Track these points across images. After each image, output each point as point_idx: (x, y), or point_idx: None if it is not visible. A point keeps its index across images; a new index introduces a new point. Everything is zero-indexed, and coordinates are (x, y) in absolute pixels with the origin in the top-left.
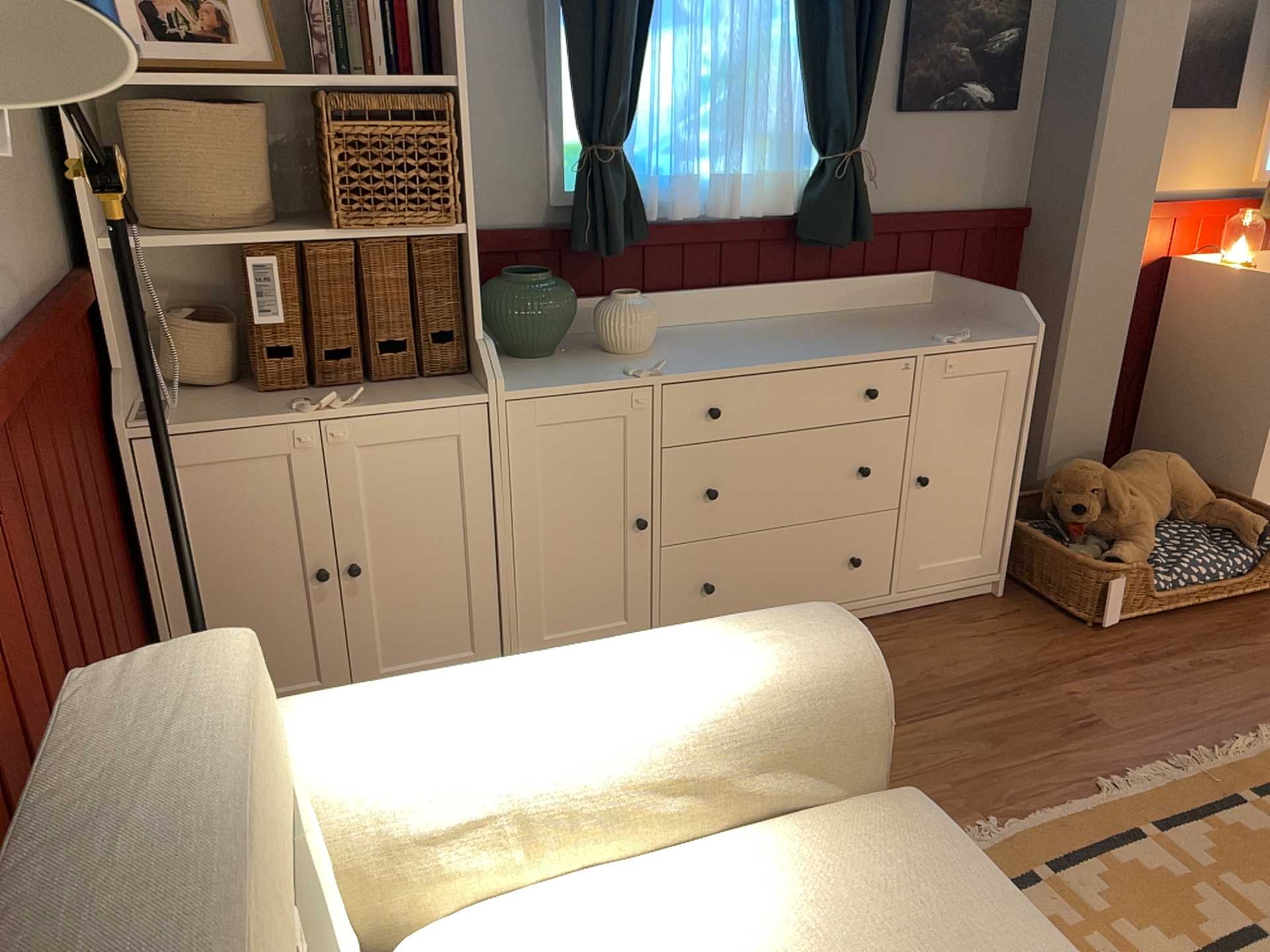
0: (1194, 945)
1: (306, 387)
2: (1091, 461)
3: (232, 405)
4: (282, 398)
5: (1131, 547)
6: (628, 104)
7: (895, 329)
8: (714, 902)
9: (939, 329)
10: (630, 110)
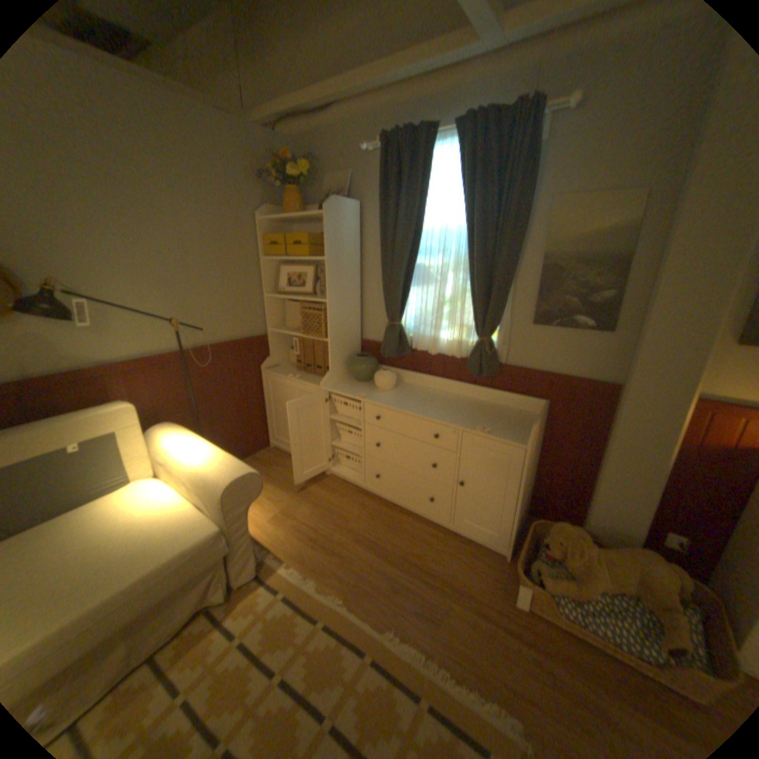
0: (303, 692)
1: (304, 371)
2: (580, 532)
3: (287, 371)
4: (296, 372)
5: (572, 589)
6: (398, 310)
7: (481, 418)
8: (162, 510)
9: (497, 425)
10: (401, 312)
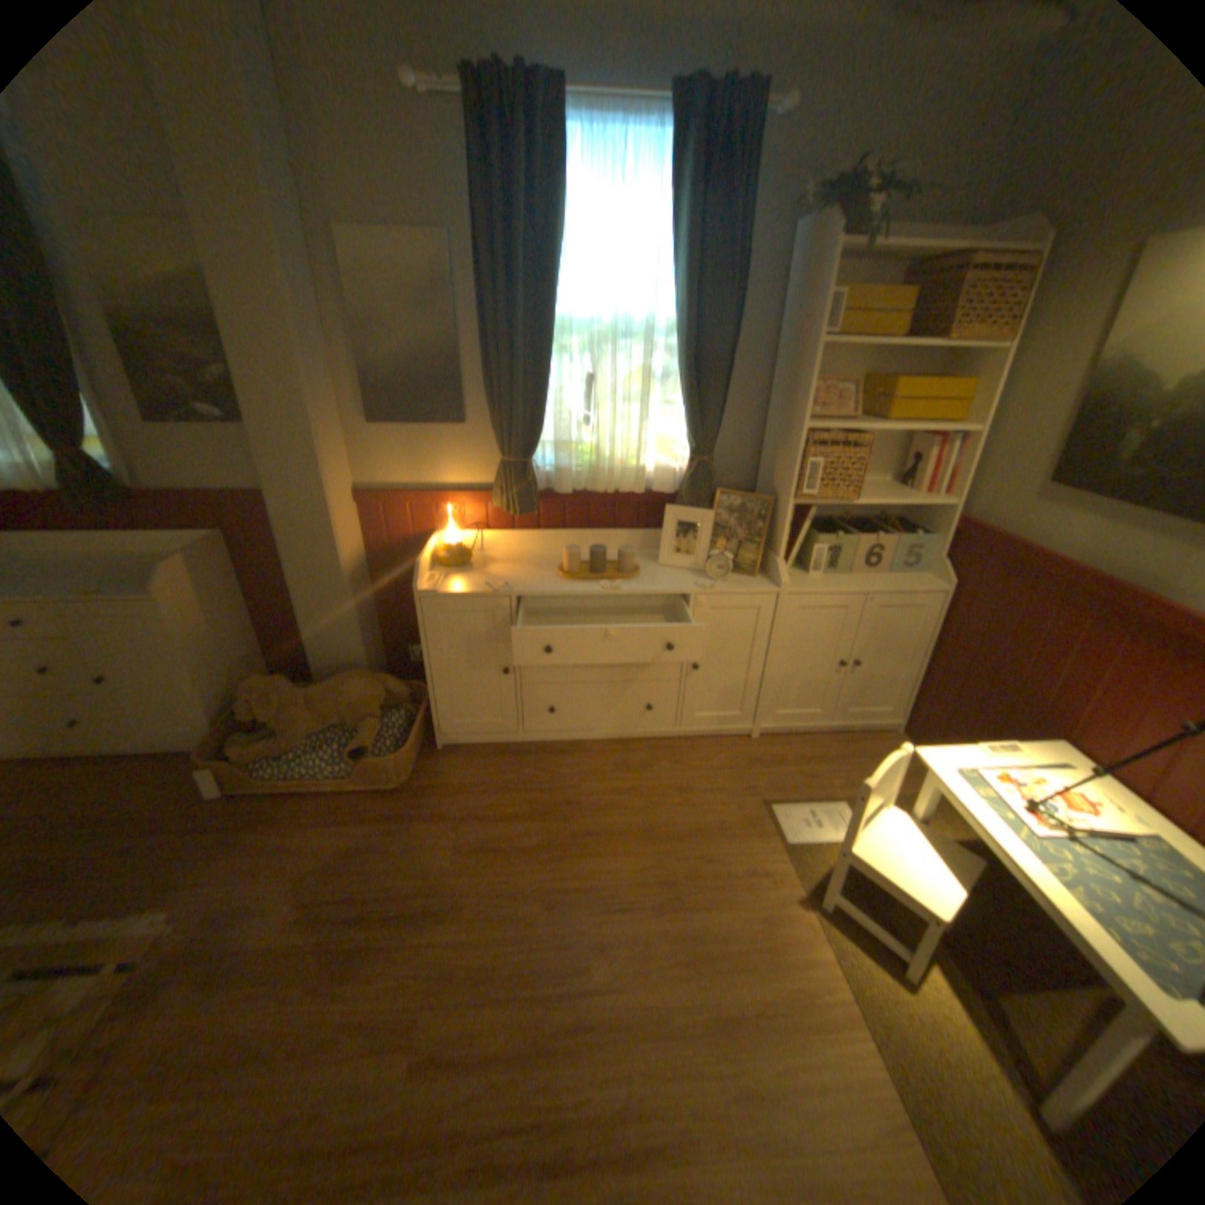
0: None
1: None
2: (272, 680)
3: None
4: None
5: (270, 746)
6: None
7: (103, 577)
8: None
9: (123, 582)
10: None
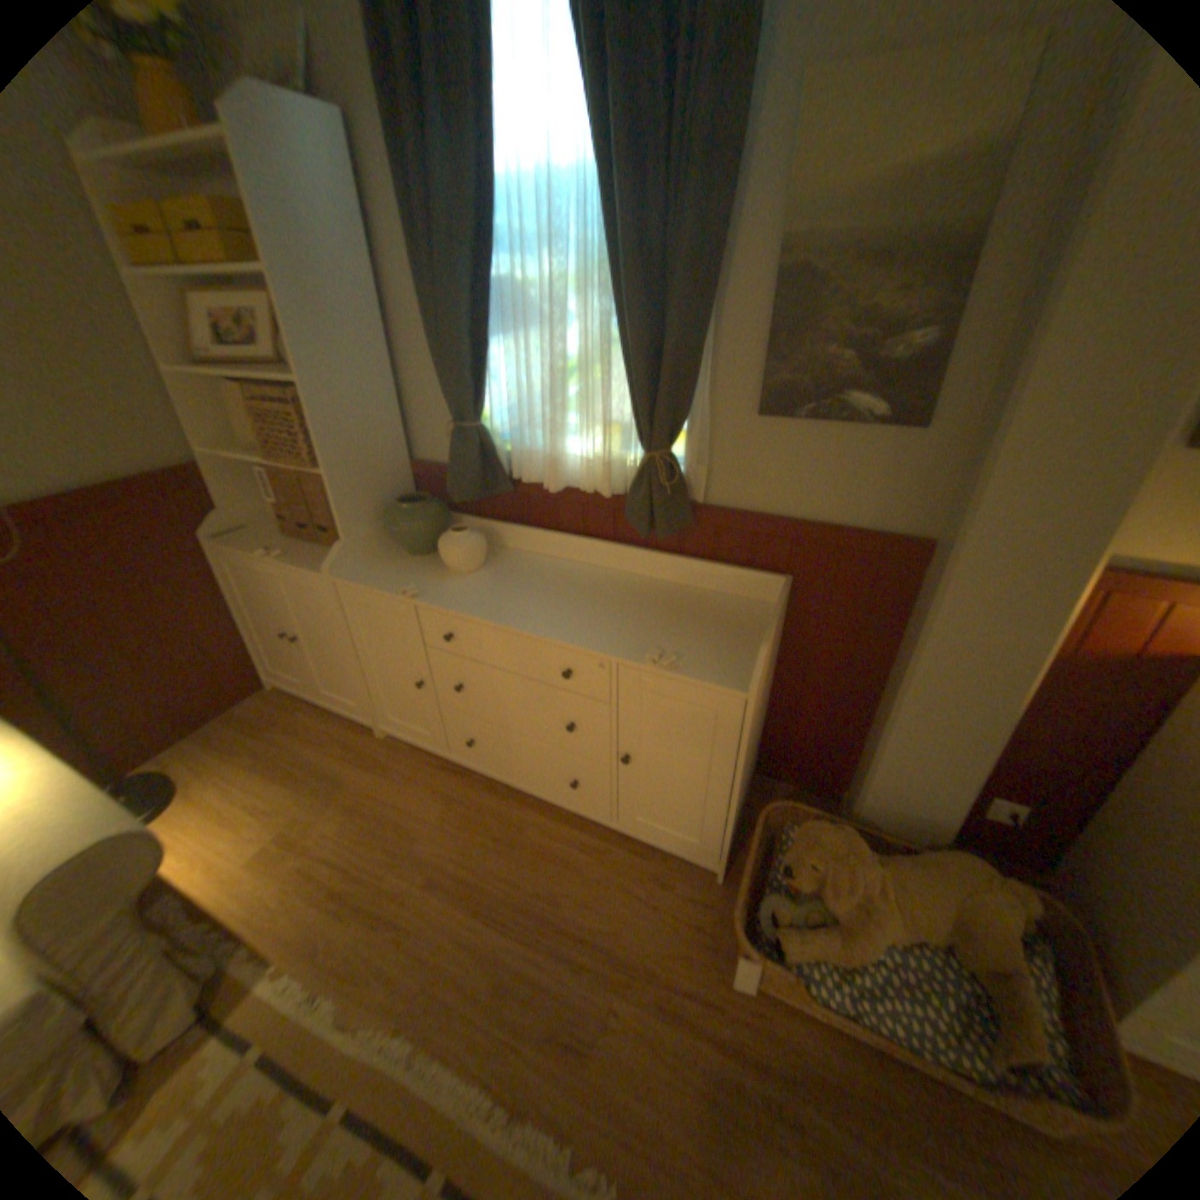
0: None
1: (298, 538)
2: (849, 838)
3: (262, 538)
4: (280, 542)
5: (835, 946)
6: (469, 393)
7: (658, 625)
8: None
9: (689, 642)
10: (478, 396)
